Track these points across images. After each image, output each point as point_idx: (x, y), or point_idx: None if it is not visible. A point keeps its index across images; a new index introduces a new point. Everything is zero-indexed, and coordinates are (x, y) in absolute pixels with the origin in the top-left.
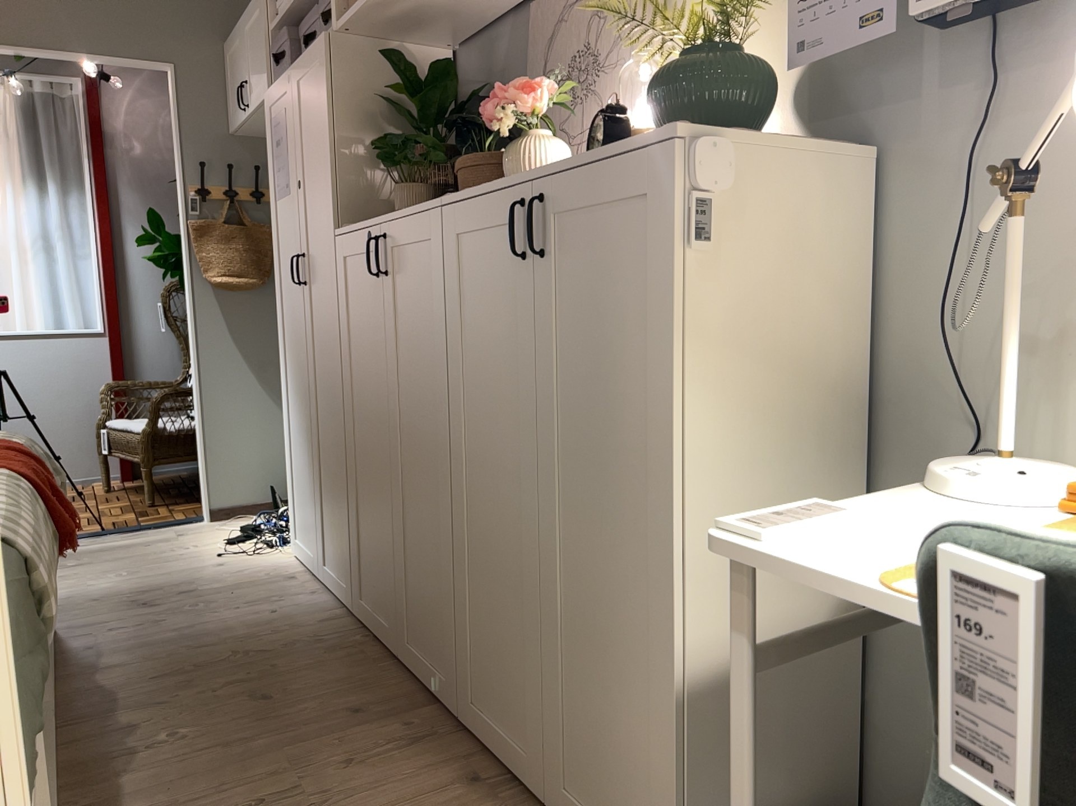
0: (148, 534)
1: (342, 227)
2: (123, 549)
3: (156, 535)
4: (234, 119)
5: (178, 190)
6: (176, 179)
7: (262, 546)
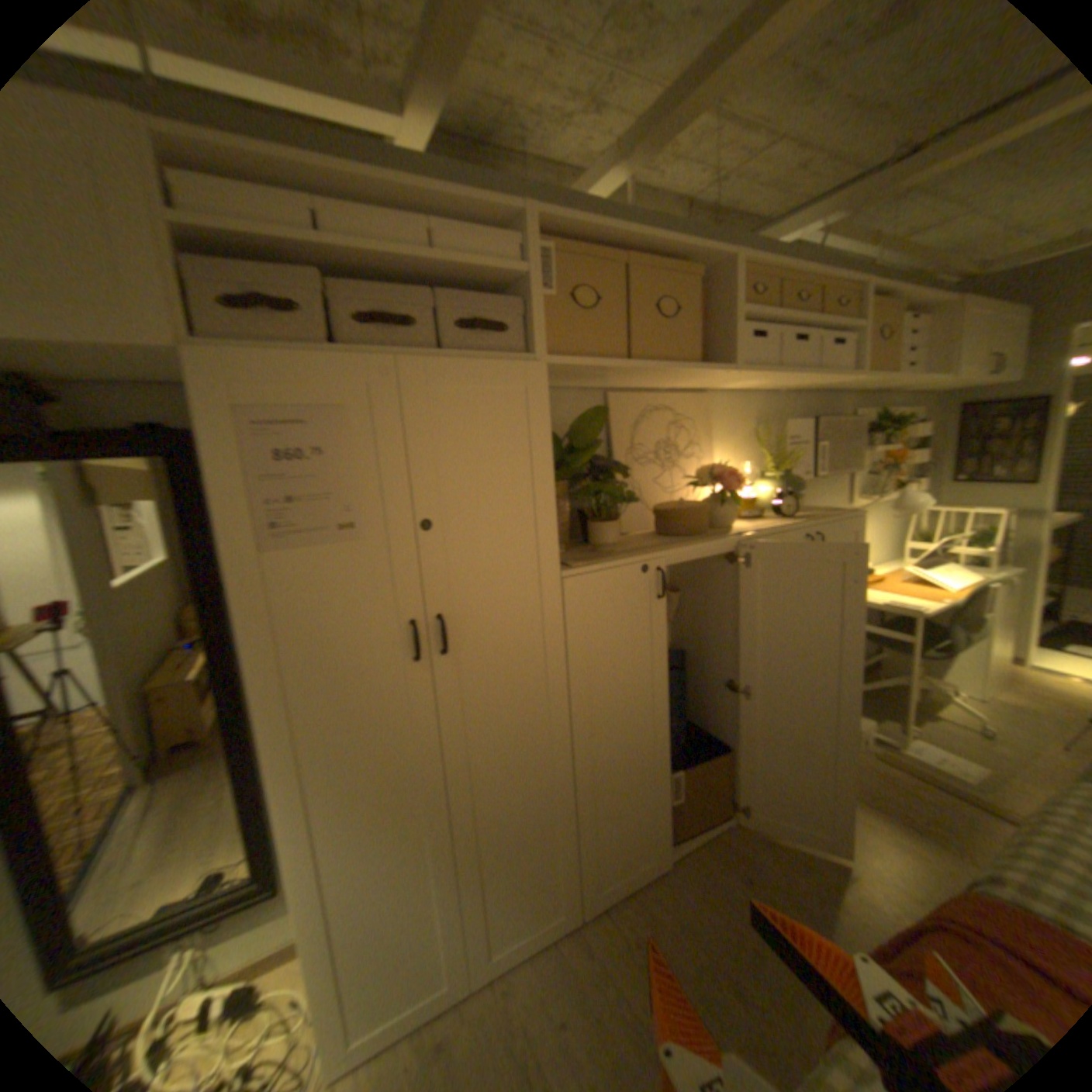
0: None
1: (577, 566)
2: None
3: None
4: None
5: None
6: None
7: None
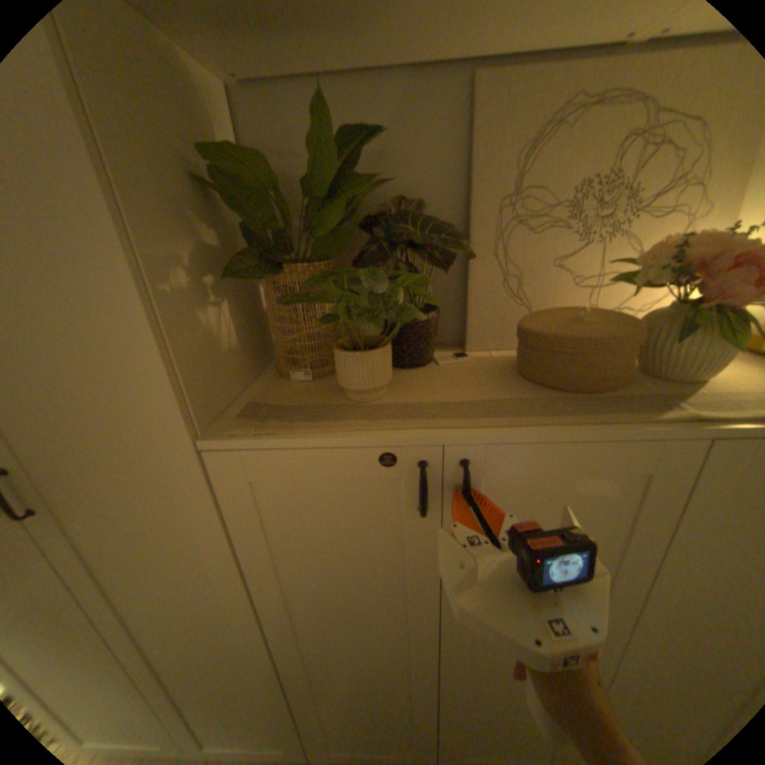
0: None
1: (235, 432)
2: None
3: None
4: None
5: None
6: None
7: None
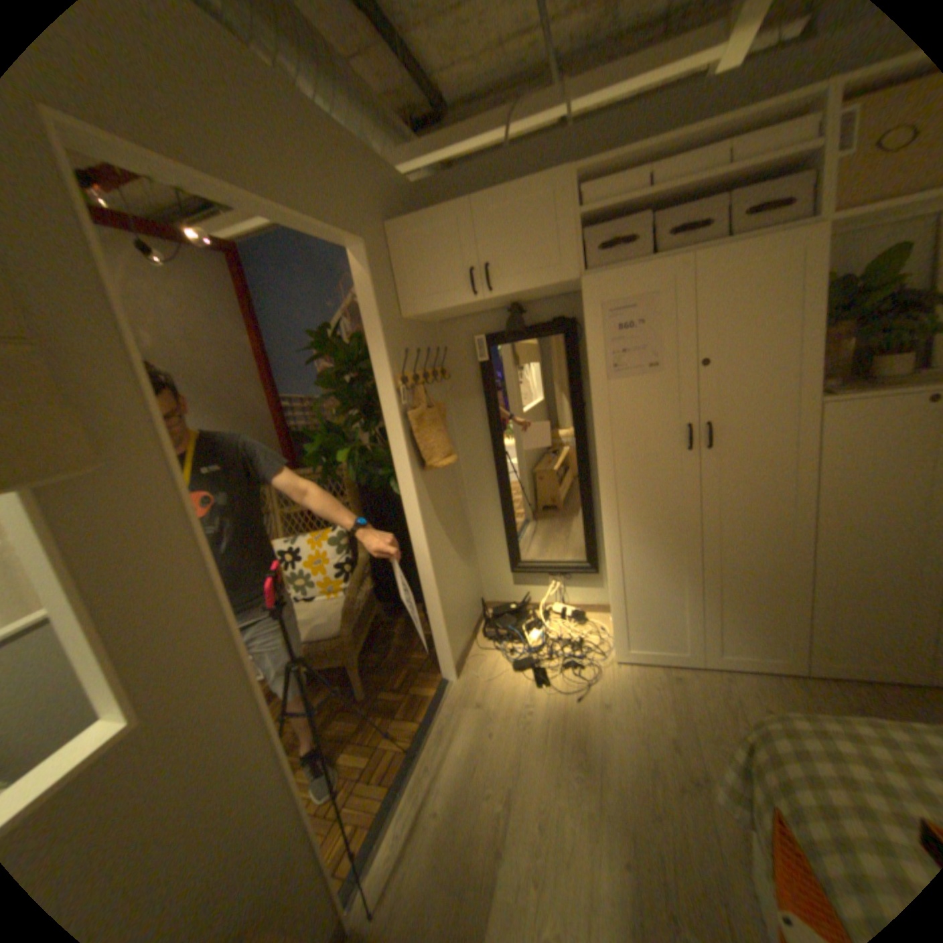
0: (449, 727)
1: (842, 395)
2: (482, 756)
3: (460, 723)
4: (427, 305)
5: (378, 384)
6: (376, 372)
7: (572, 673)
